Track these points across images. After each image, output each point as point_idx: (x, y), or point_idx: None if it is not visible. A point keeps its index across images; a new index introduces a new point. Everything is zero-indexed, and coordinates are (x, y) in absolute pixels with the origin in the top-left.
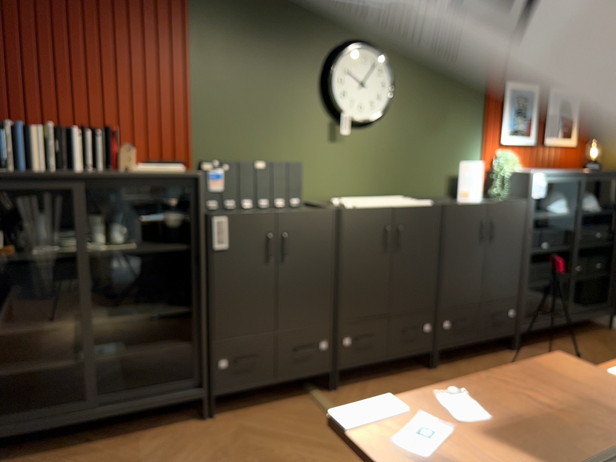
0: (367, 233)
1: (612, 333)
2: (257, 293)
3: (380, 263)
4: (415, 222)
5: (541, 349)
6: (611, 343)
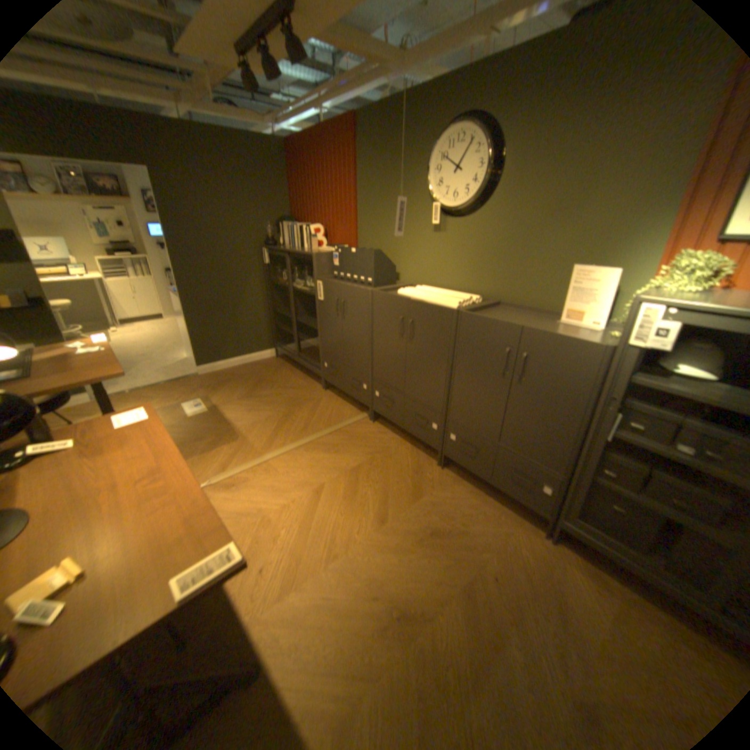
0: (388, 317)
1: None
2: (336, 332)
3: (397, 346)
4: (426, 320)
5: (593, 576)
6: None
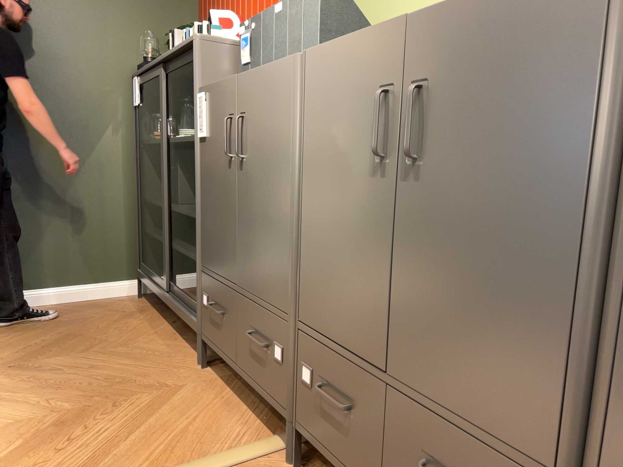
0: (343, 112)
1: None
2: (224, 211)
3: (366, 203)
4: (473, 64)
5: None
6: None
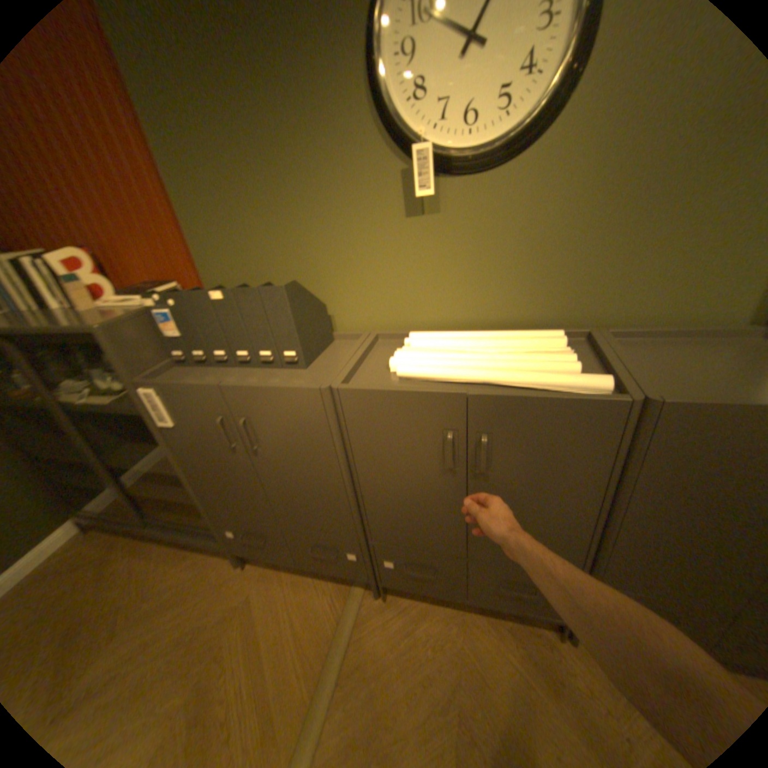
0: (402, 436)
1: None
2: (239, 480)
3: (438, 487)
4: (532, 432)
5: None
6: None
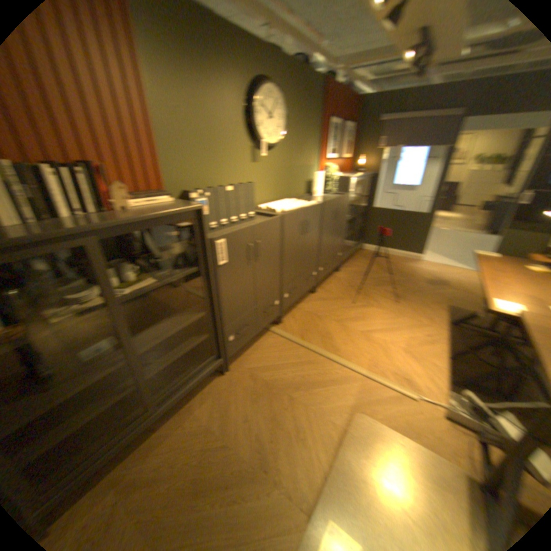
0: (295, 229)
1: (364, 251)
2: (247, 286)
3: (300, 246)
4: (313, 216)
5: (347, 267)
6: (368, 257)
